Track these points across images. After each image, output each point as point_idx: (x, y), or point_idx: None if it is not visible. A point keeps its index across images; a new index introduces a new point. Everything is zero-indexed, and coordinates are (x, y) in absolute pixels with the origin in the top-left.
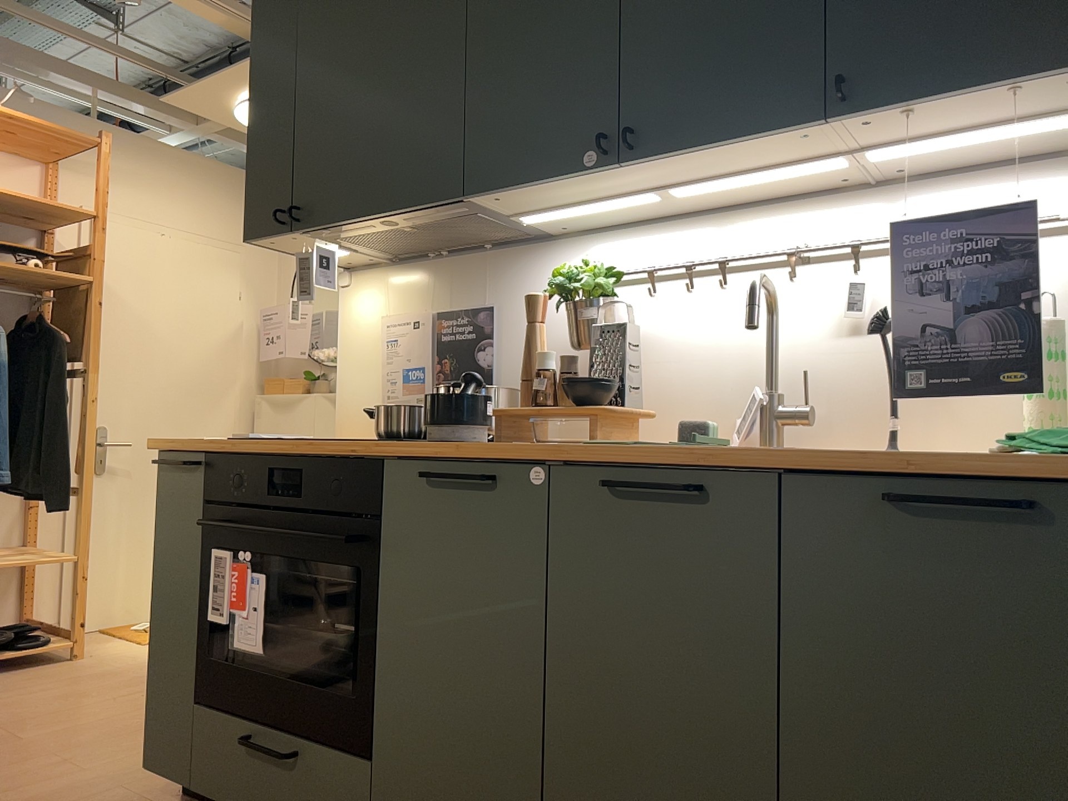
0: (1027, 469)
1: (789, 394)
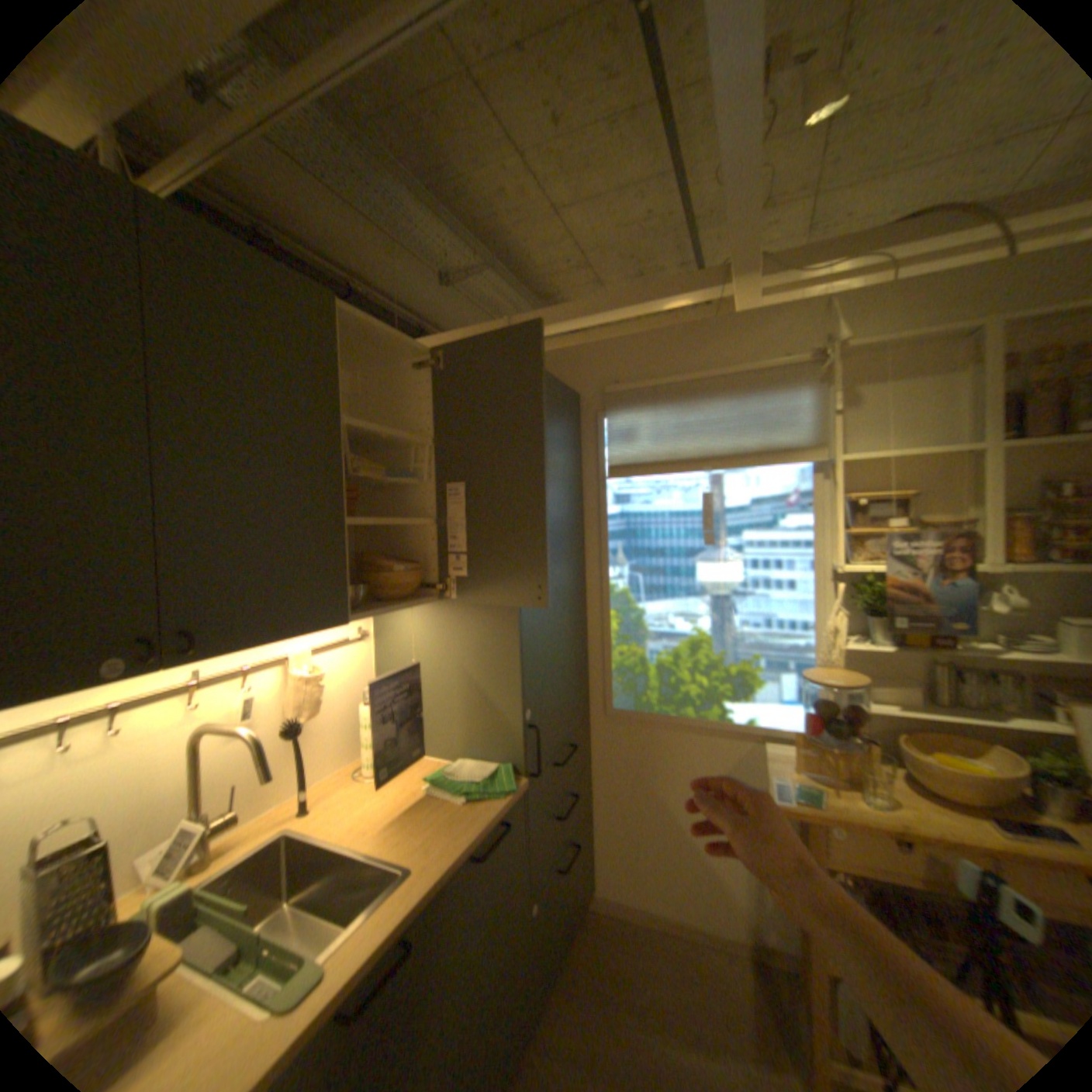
0: (496, 810)
1: (205, 809)
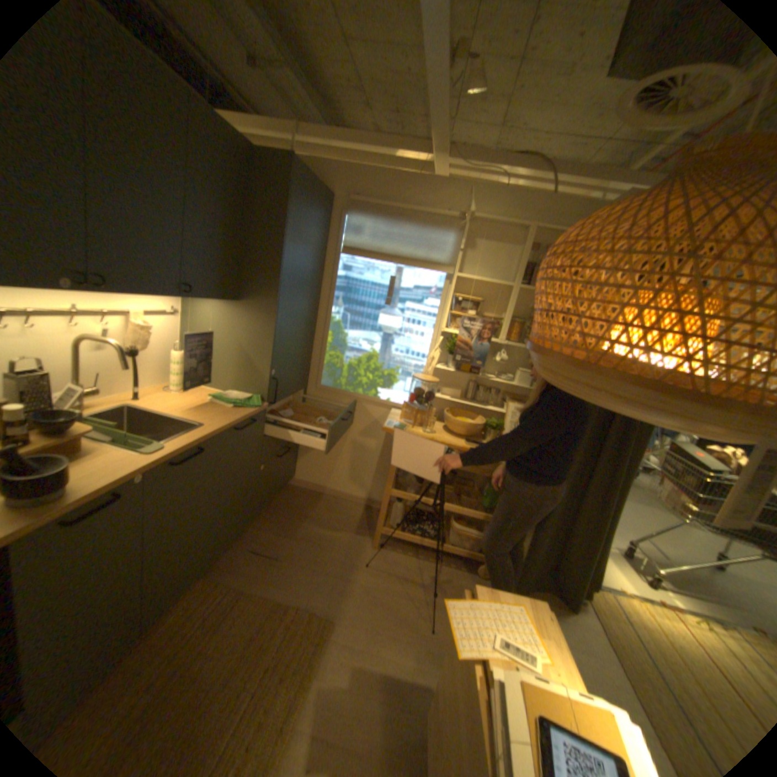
0: (250, 413)
1: (81, 383)
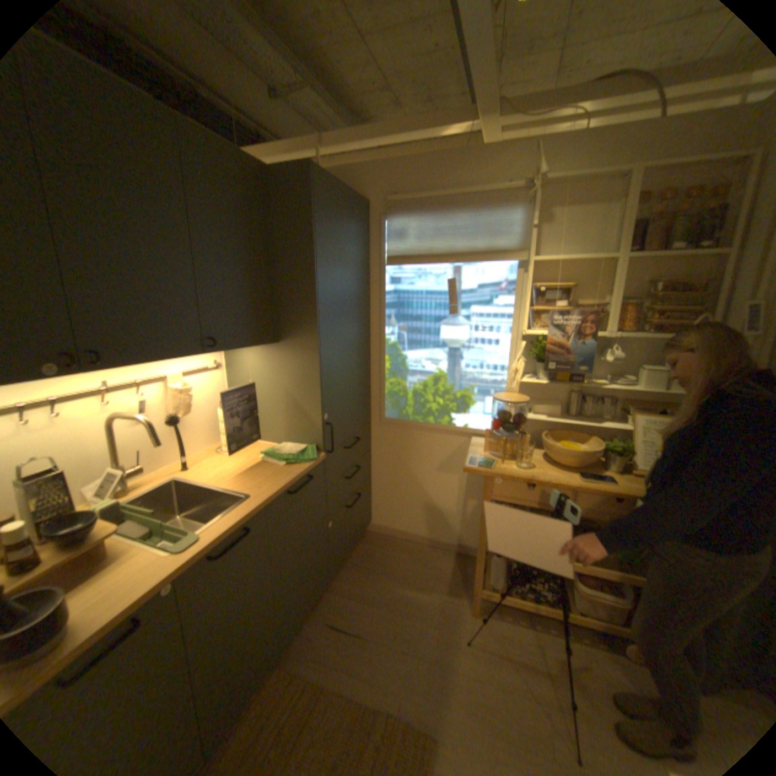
0: (304, 469)
1: (121, 464)
